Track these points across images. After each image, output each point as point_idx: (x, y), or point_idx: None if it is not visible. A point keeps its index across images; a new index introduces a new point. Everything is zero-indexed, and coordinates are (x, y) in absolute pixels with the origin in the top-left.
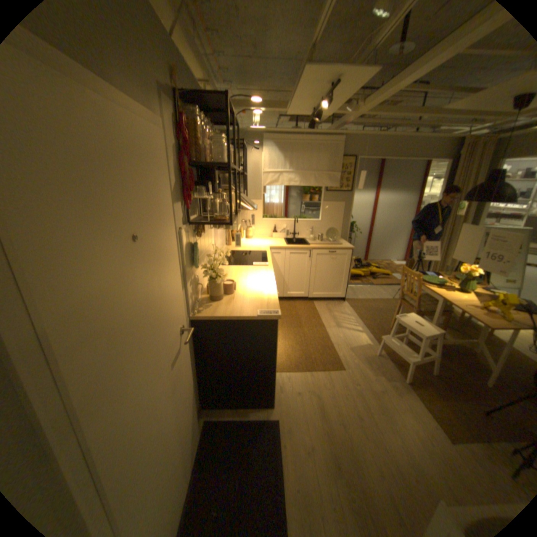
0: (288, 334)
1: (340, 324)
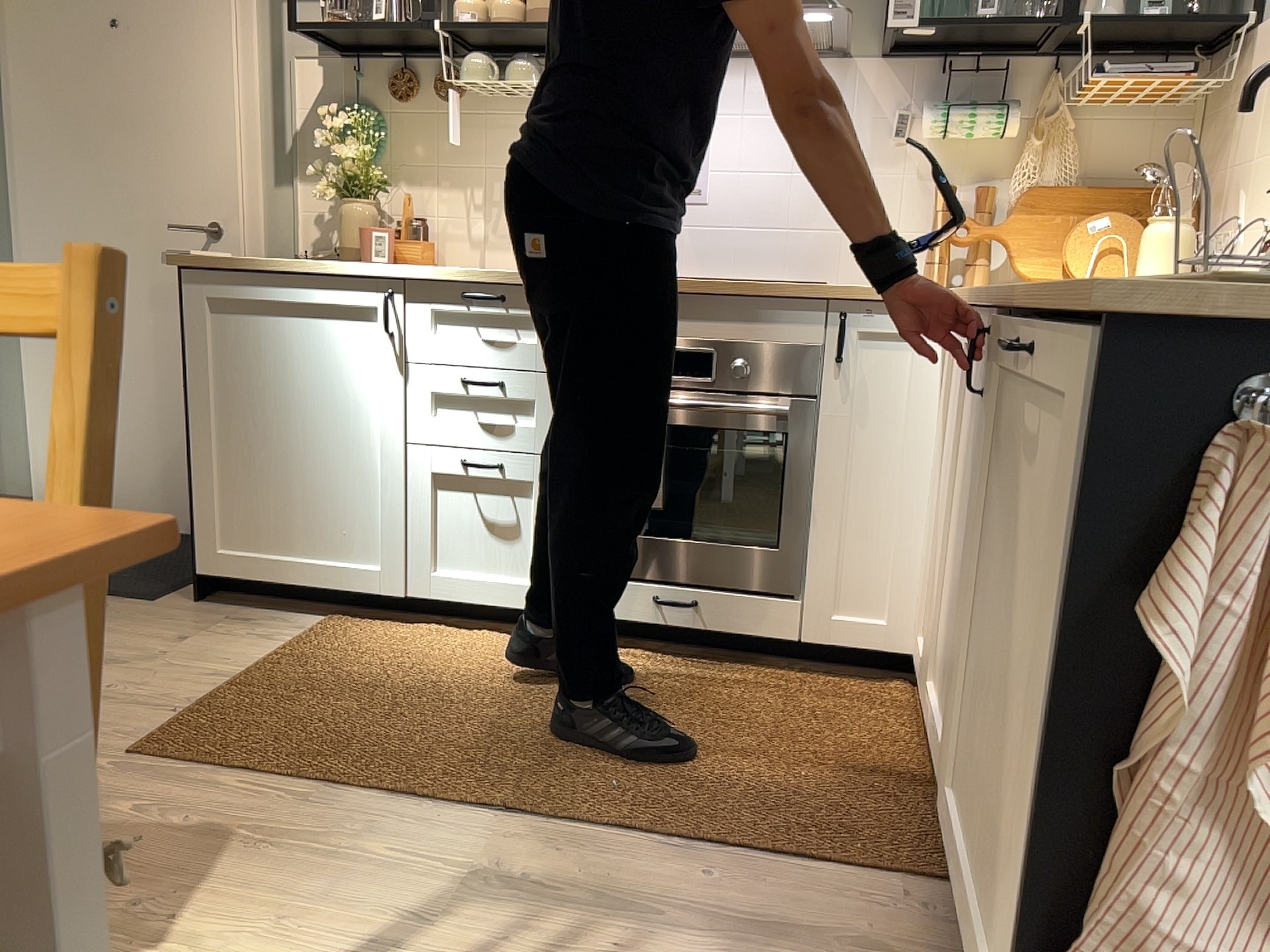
0: (519, 677)
1: (515, 901)
